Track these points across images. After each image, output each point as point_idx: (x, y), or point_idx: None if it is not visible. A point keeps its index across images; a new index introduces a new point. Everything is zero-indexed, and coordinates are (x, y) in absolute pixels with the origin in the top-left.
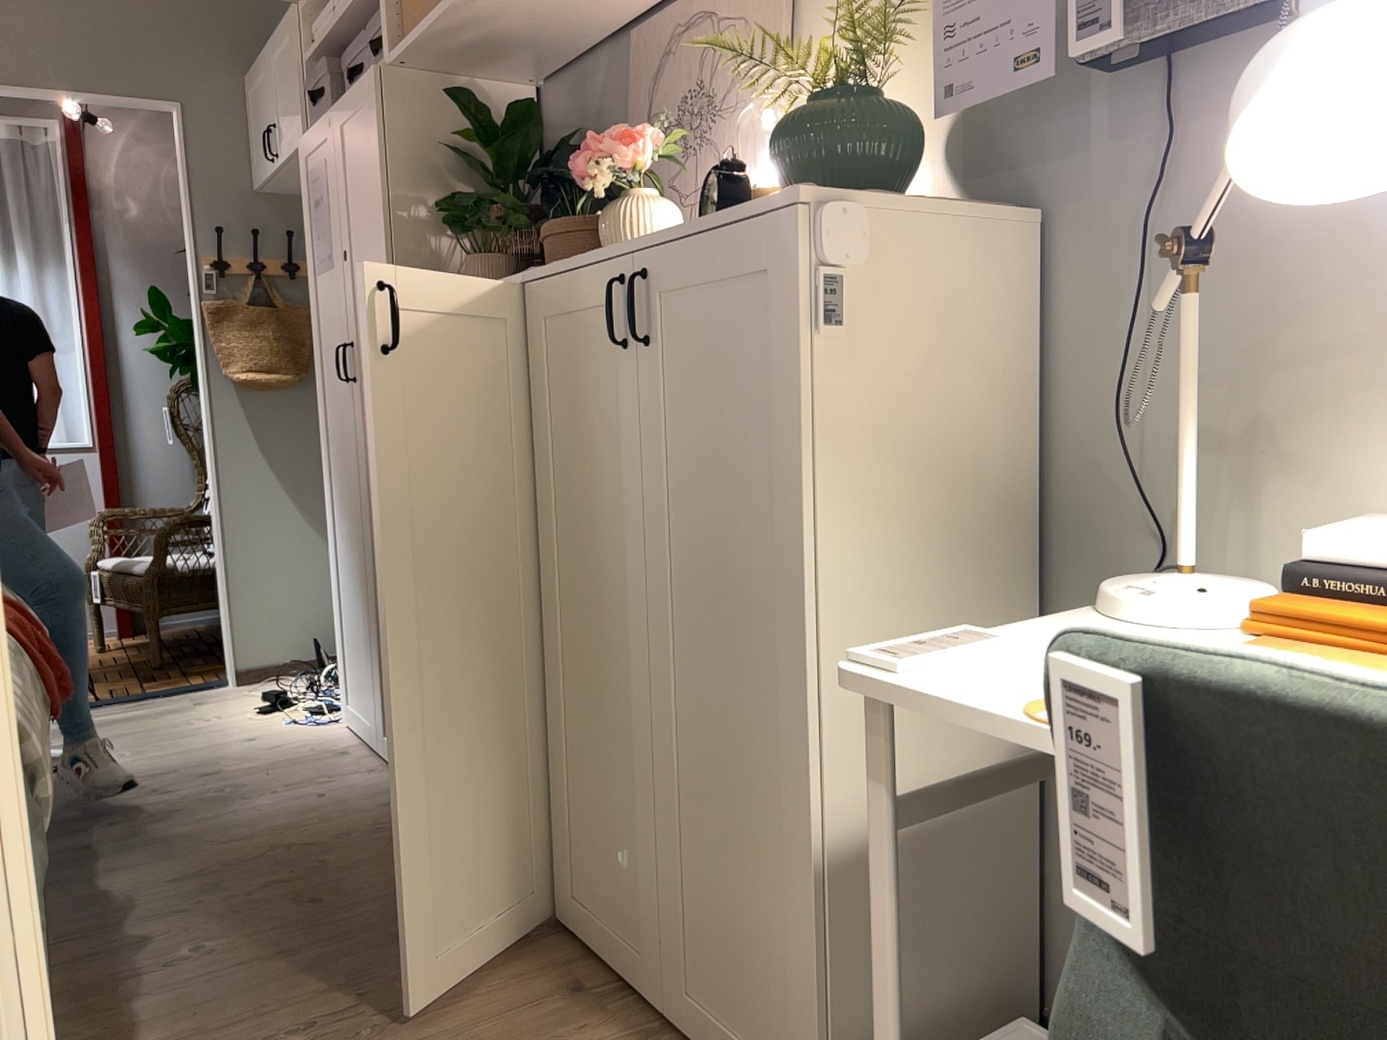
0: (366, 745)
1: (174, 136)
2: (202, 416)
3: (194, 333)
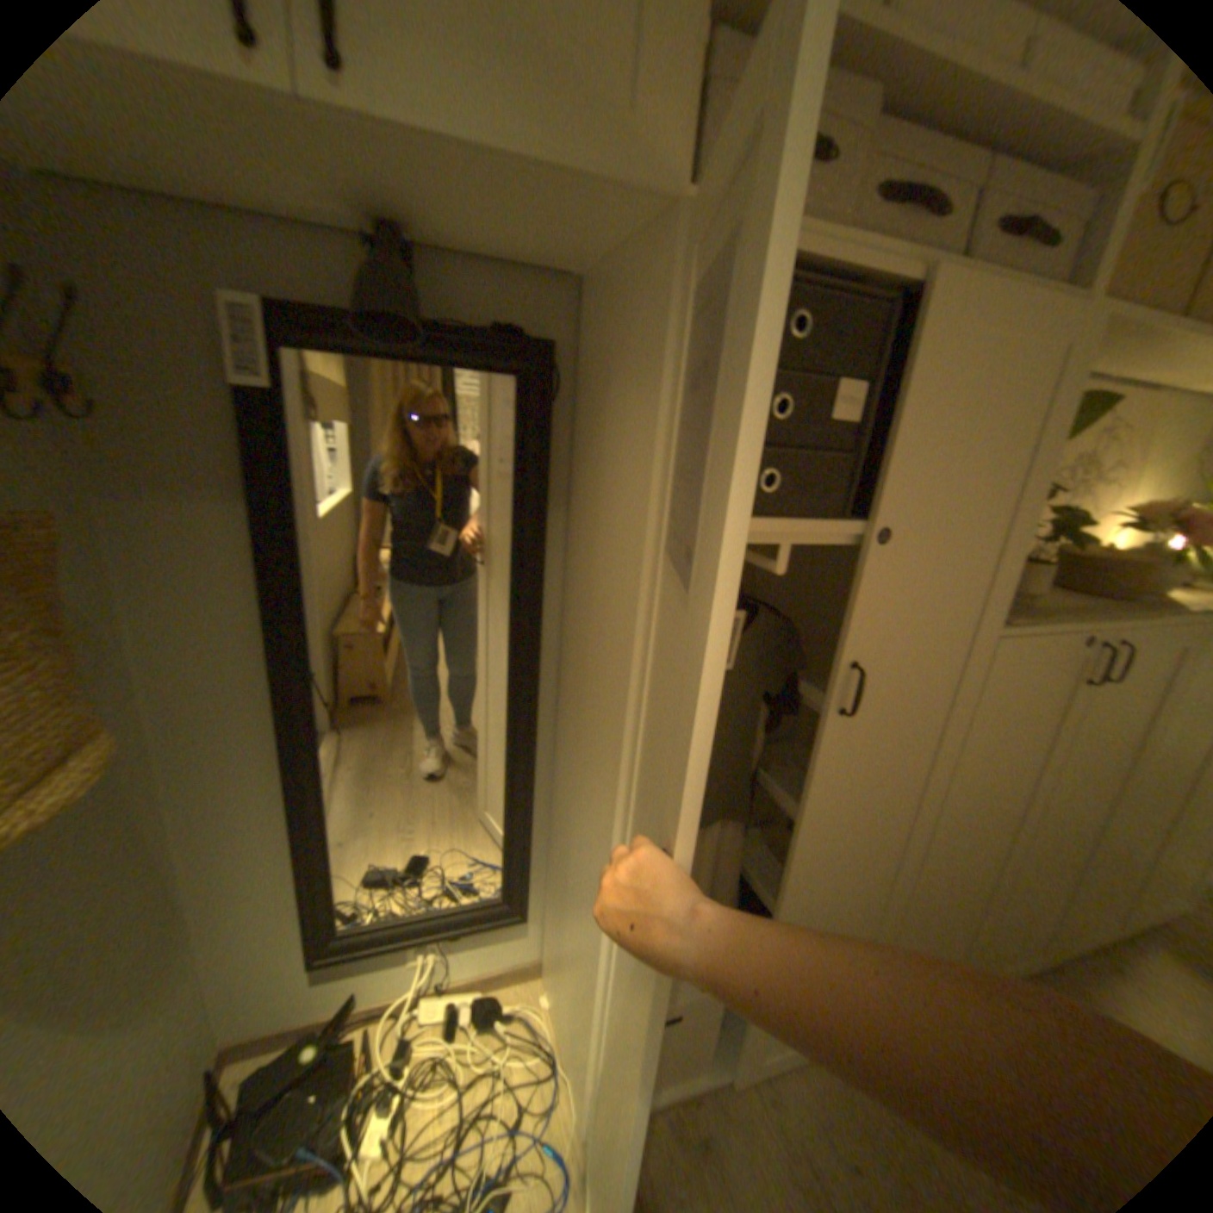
0: (678, 1113)
1: None
2: None
3: None
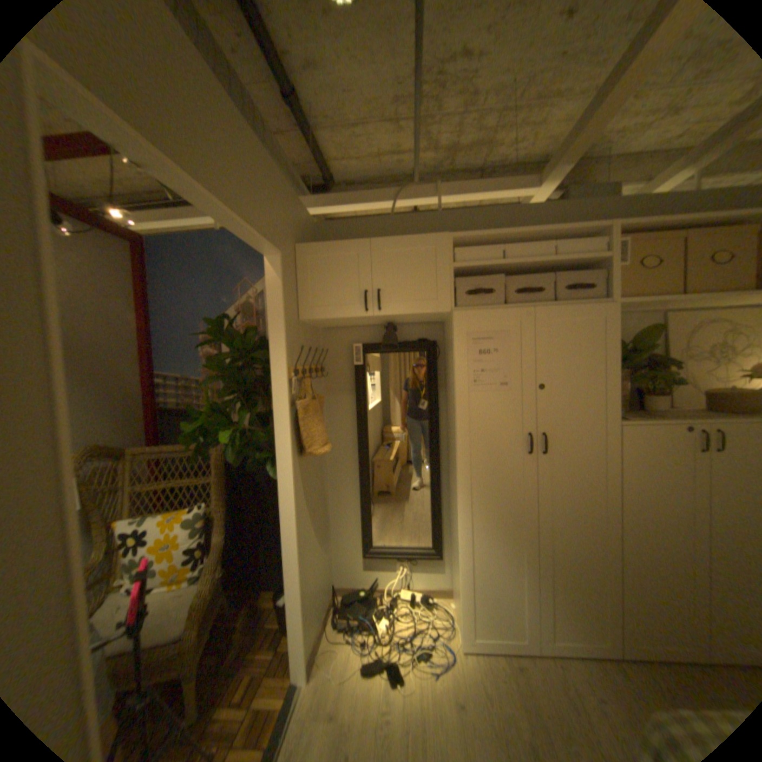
0: (510, 657)
1: (267, 274)
2: (280, 487)
3: (283, 425)
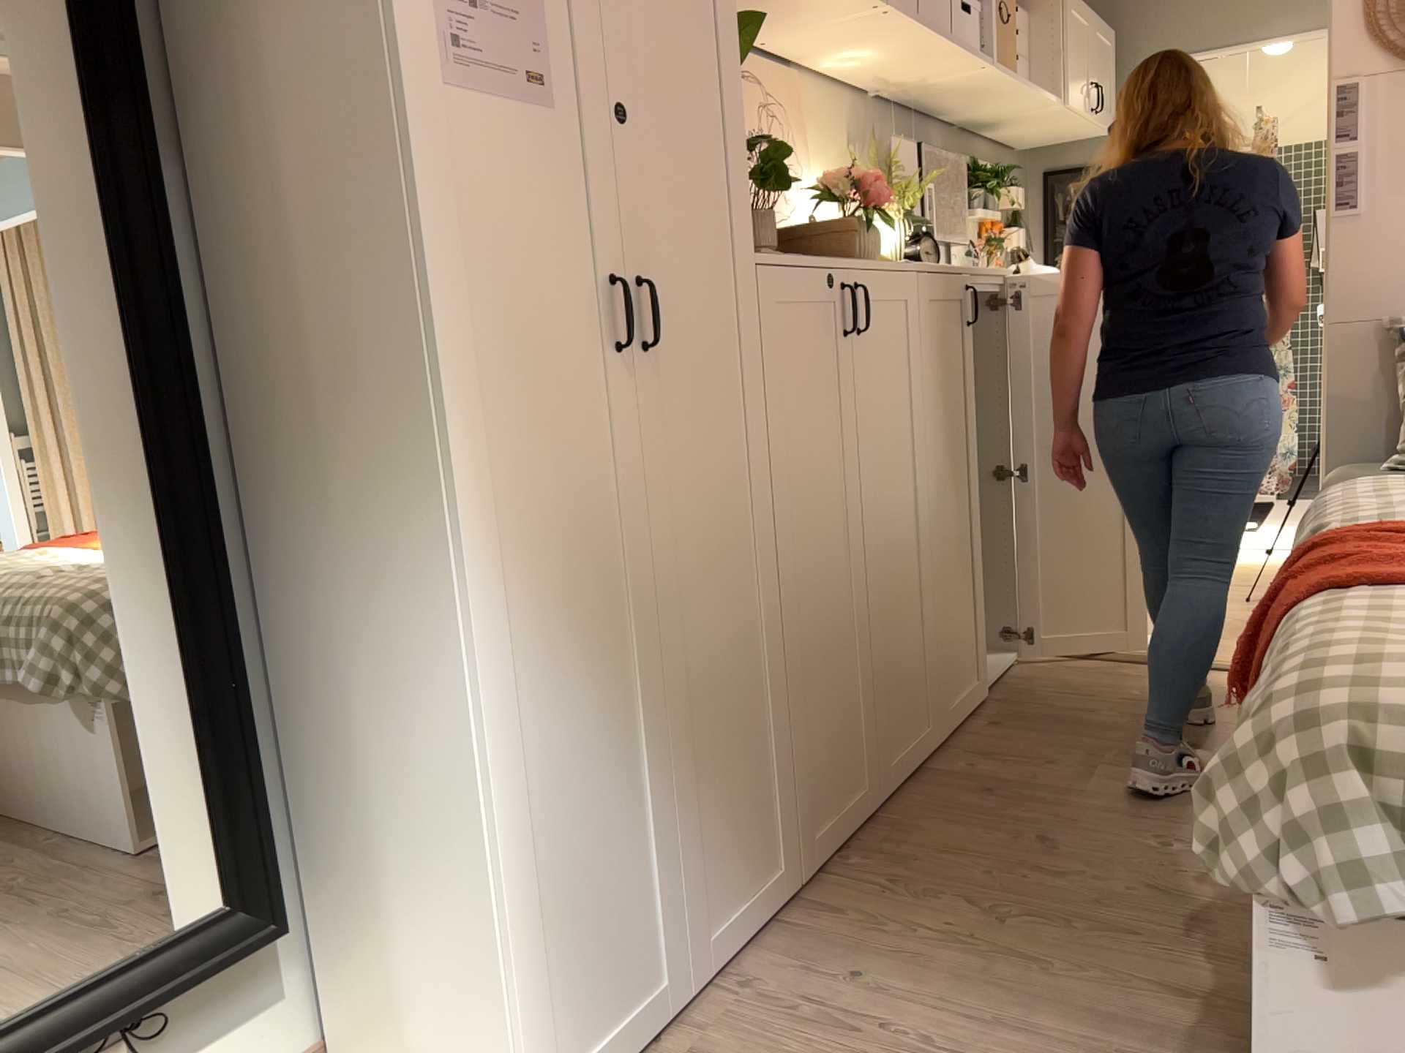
0: None
1: None
2: None
3: None
